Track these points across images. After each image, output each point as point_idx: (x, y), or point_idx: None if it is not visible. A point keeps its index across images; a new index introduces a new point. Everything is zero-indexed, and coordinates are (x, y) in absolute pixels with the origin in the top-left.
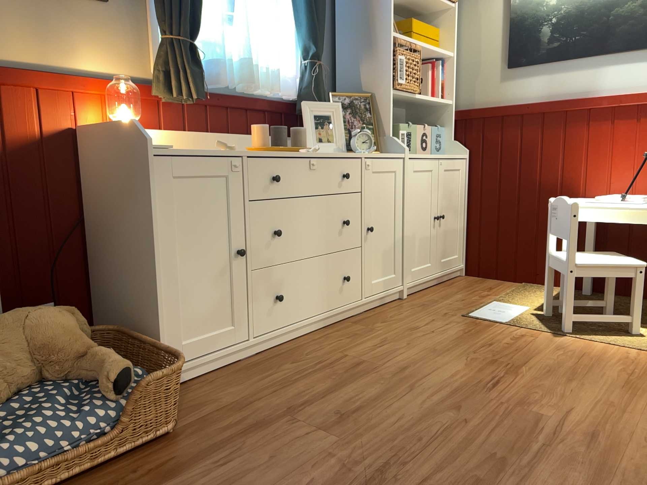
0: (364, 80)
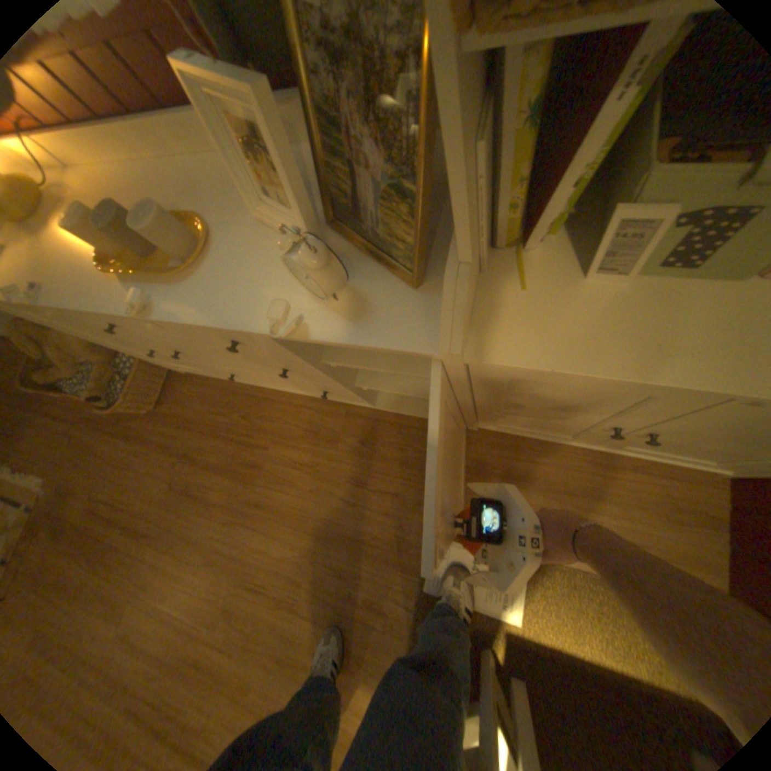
0: None
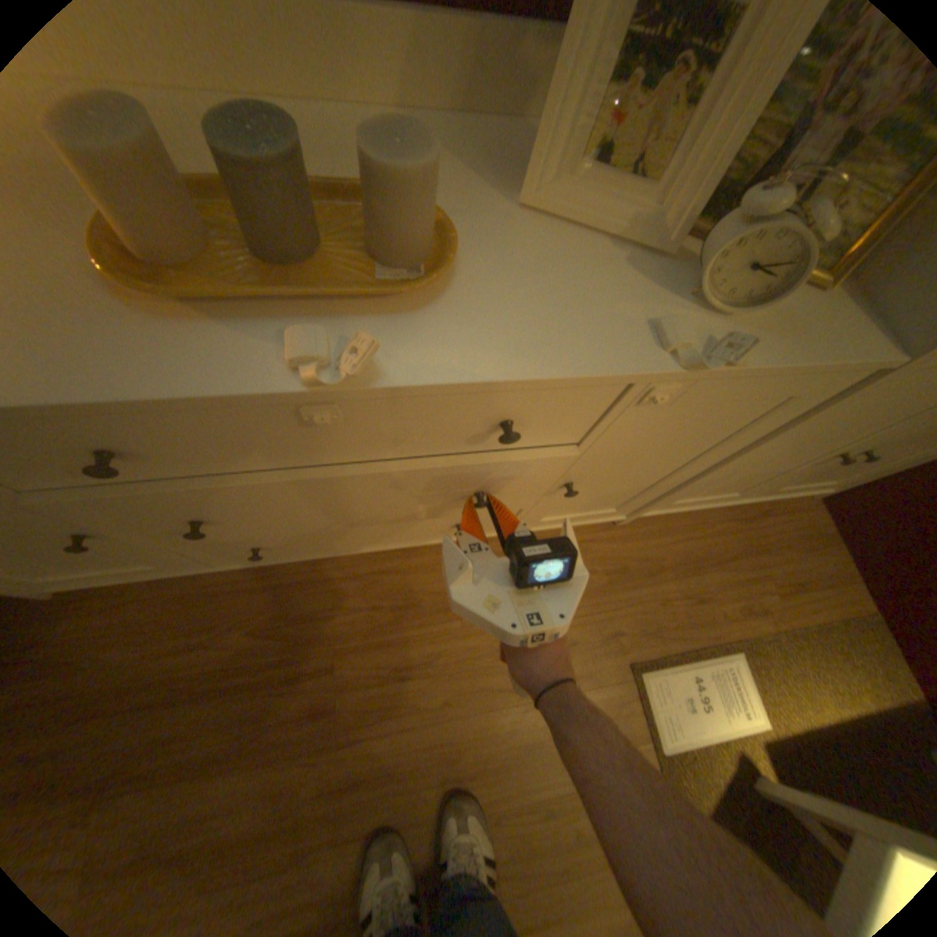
0: None
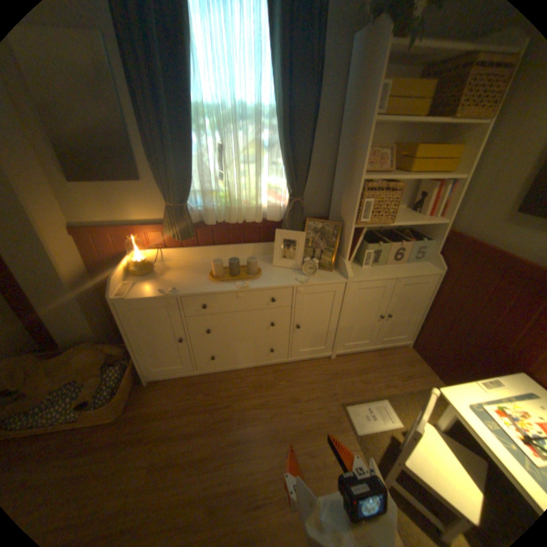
0: (342, 208)
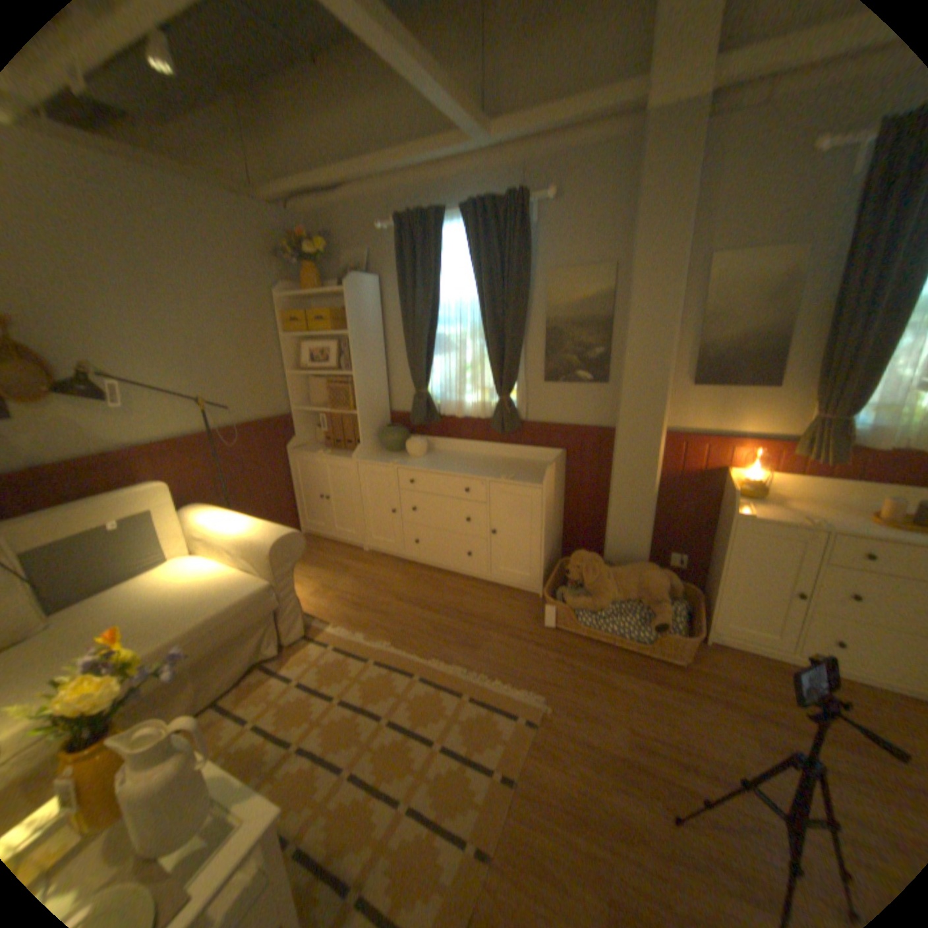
0: None
